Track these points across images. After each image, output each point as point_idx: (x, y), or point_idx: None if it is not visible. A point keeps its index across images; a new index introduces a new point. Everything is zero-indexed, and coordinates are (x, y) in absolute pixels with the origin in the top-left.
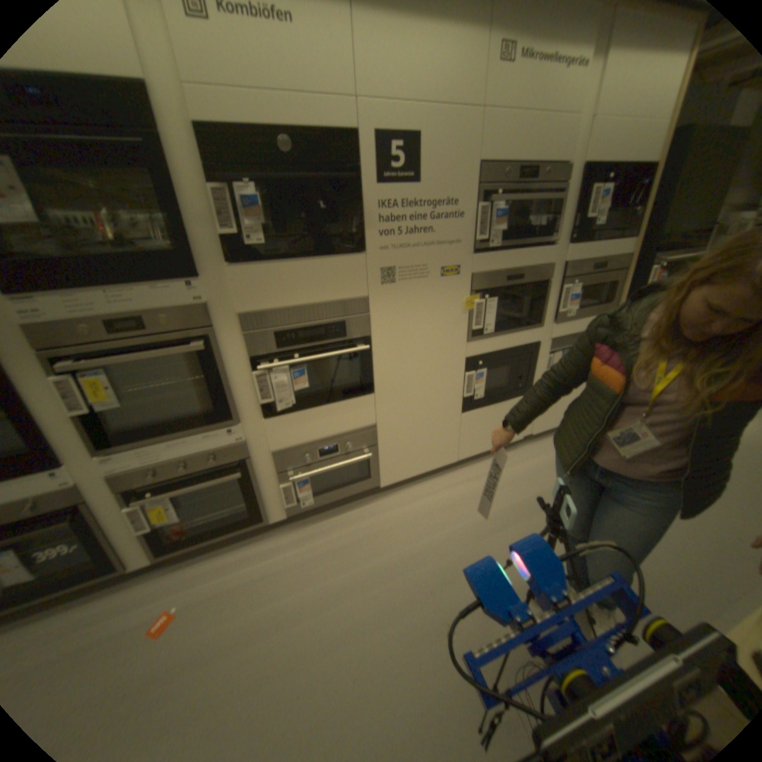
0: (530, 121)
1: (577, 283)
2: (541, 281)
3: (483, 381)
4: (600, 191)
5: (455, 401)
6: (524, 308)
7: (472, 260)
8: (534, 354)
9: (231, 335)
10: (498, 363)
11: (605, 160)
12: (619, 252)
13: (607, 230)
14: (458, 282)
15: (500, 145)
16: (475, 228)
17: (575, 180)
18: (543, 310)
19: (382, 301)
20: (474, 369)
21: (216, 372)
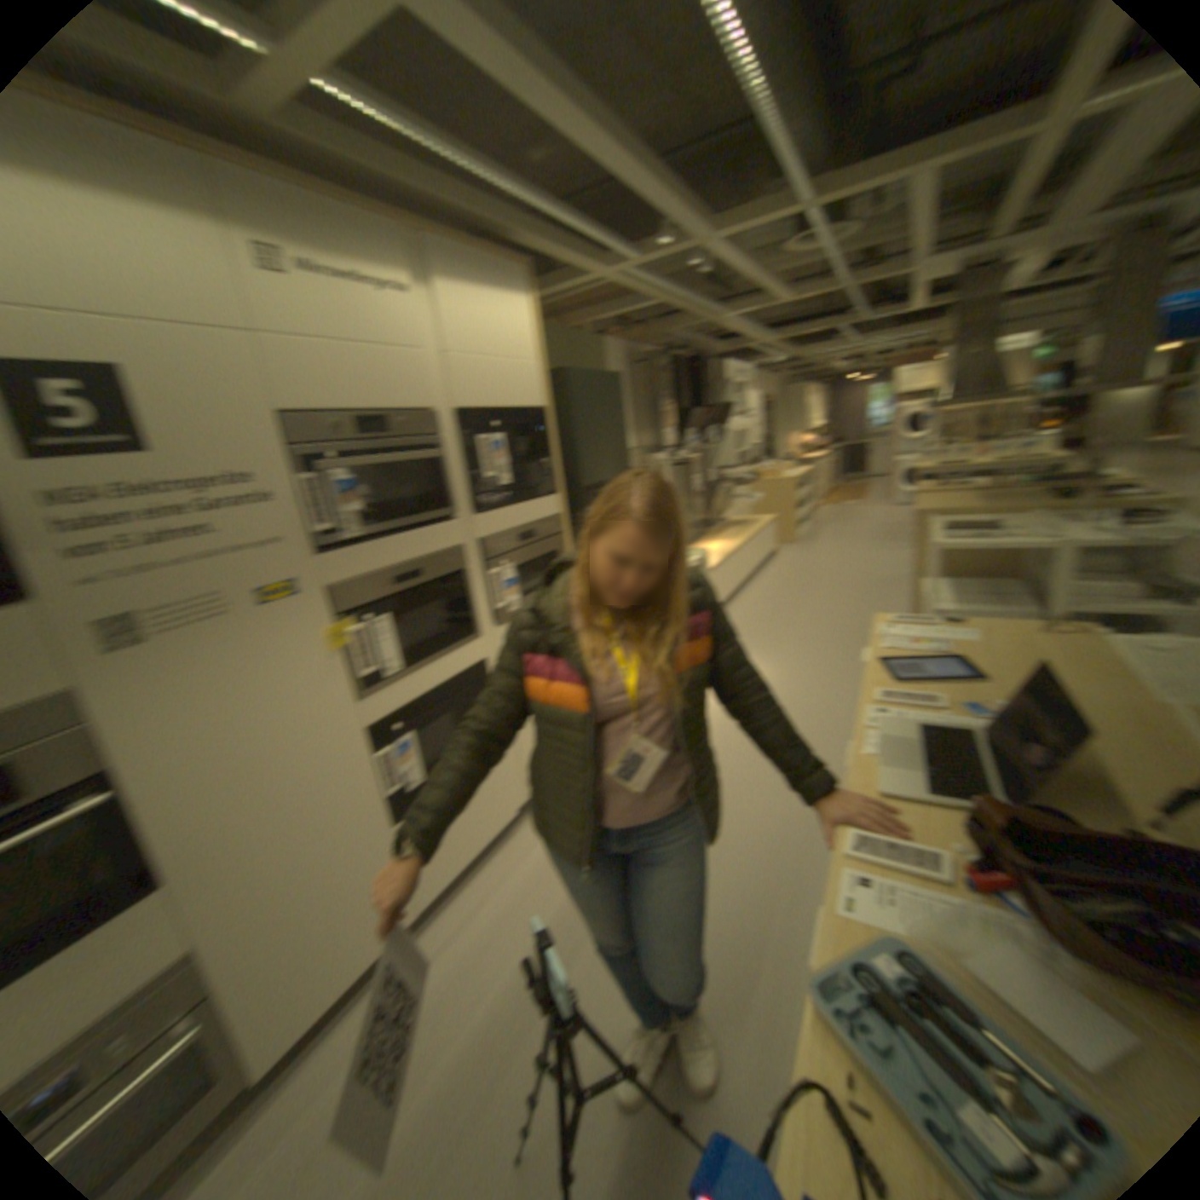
0: (339, 354)
1: (501, 565)
2: (447, 573)
3: (408, 754)
4: (483, 444)
5: (365, 813)
6: (435, 617)
7: (310, 565)
8: (477, 681)
9: None
10: (424, 715)
11: (475, 406)
12: (539, 515)
13: (514, 491)
14: (294, 607)
15: (298, 387)
16: (297, 514)
17: (443, 432)
18: (466, 613)
19: (106, 688)
20: (382, 743)
21: None
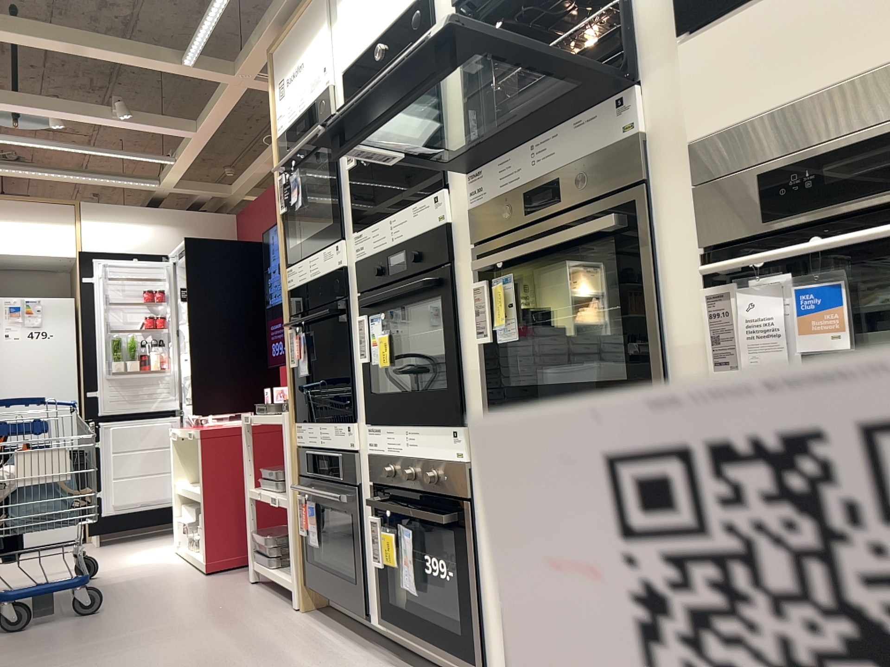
0: None
1: None
2: None
3: None
4: None
5: None
6: None
7: None
8: None
9: (681, 197)
10: None
11: None
12: None
13: None
14: None
15: None
16: None
17: None
18: None
19: None
20: None
21: (641, 280)
